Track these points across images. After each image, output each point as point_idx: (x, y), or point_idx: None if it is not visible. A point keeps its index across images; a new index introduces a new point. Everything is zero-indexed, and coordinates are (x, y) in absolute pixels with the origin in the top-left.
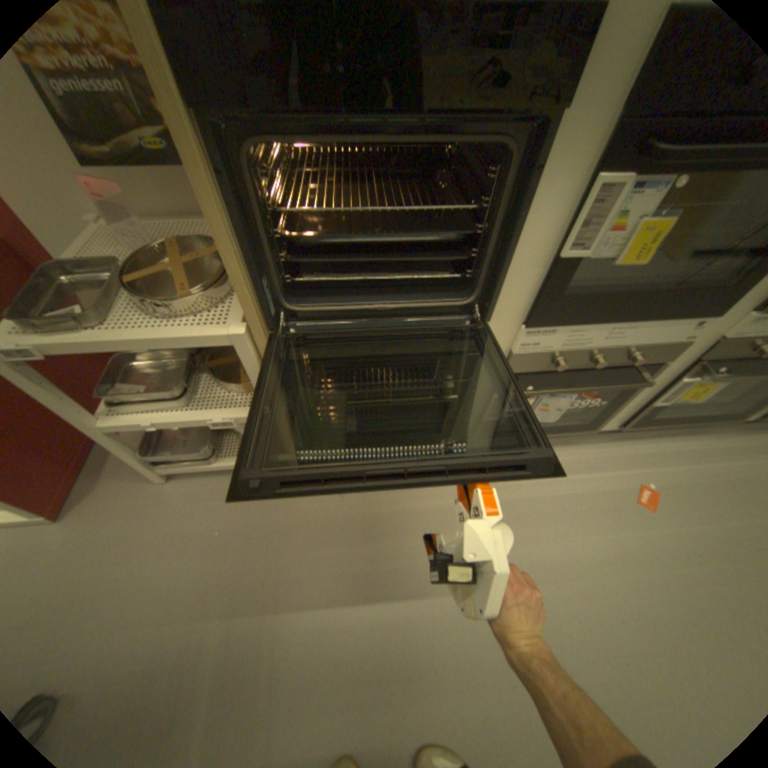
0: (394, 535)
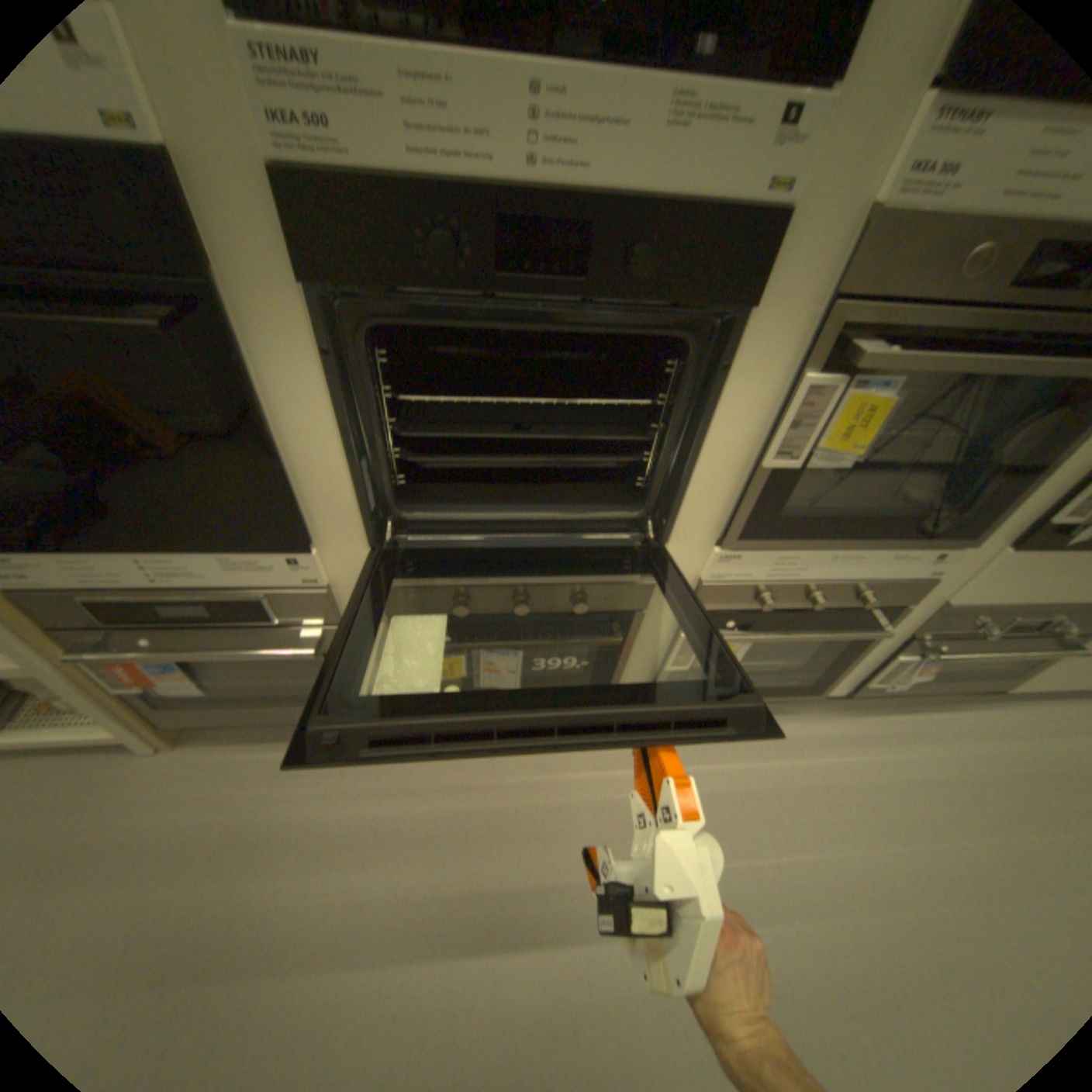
0: (257, 868)
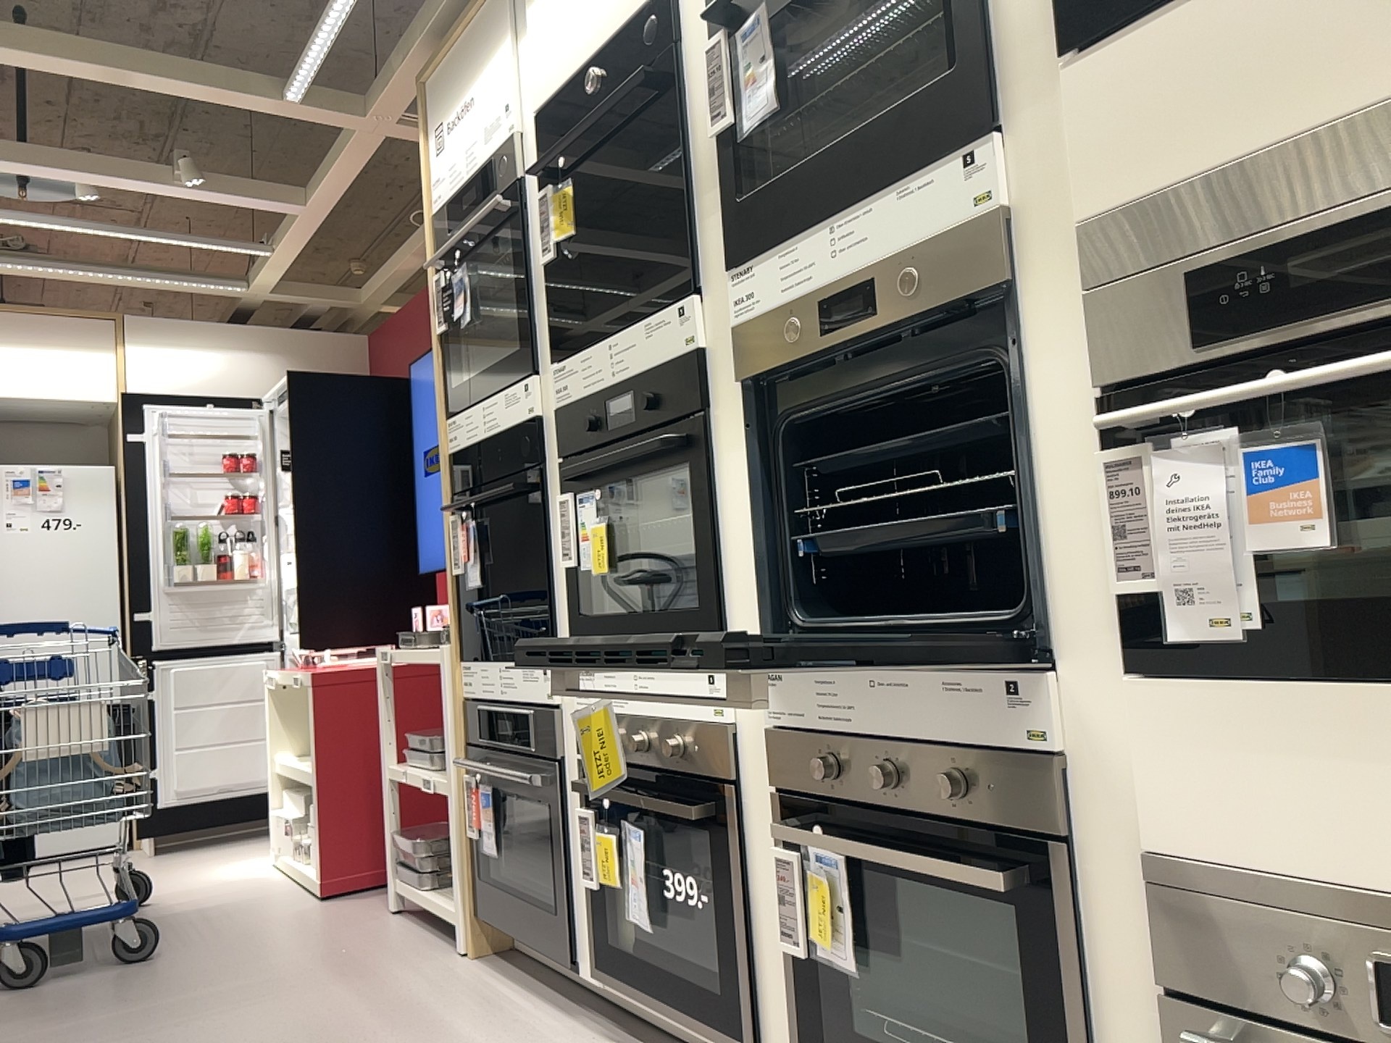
0: (397, 1031)
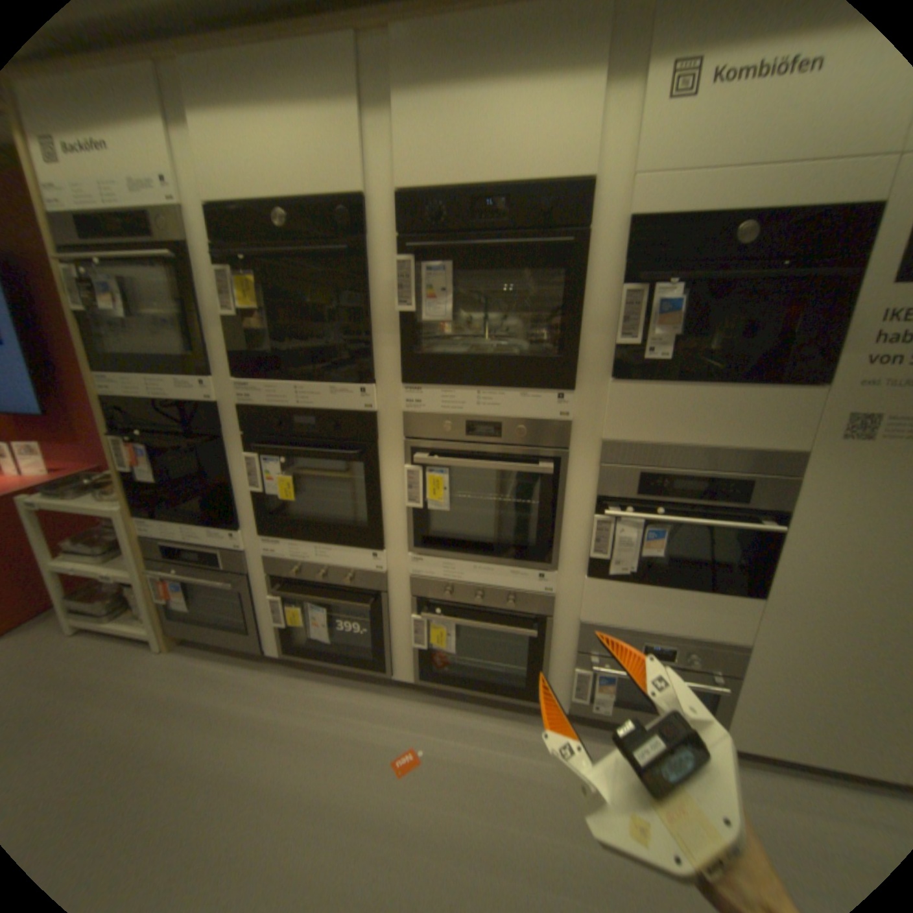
0: (167, 723)
